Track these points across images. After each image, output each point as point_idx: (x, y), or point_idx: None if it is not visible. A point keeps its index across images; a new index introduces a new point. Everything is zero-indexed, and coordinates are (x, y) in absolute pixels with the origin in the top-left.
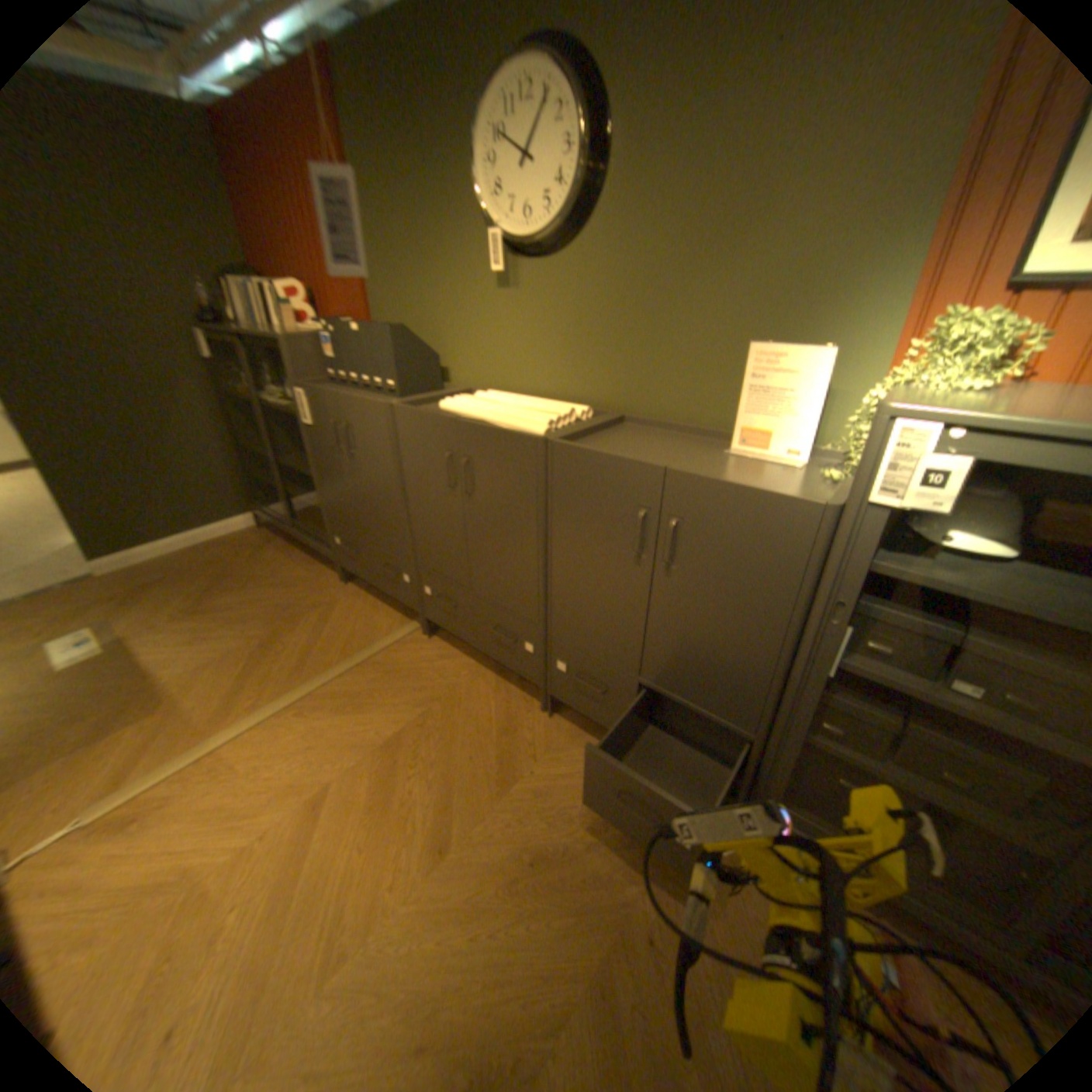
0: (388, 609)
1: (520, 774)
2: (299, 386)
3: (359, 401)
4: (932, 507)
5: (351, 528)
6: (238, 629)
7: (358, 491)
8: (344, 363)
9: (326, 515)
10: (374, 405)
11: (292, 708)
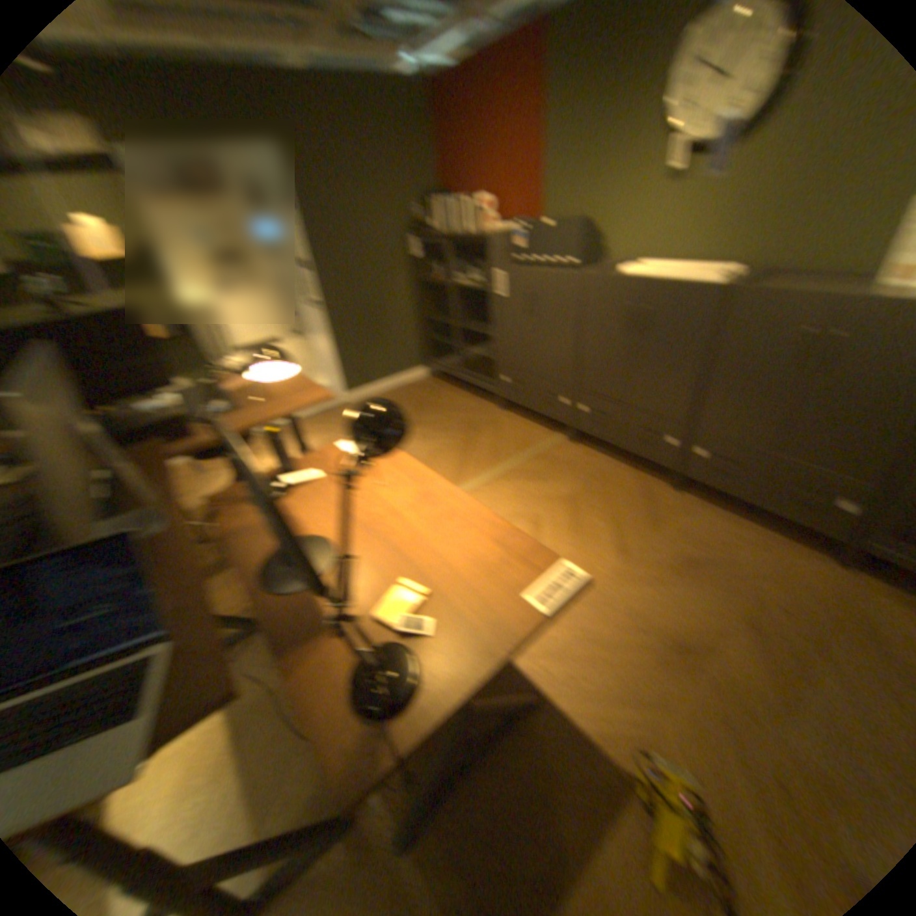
0: (536, 425)
1: (663, 520)
2: (497, 268)
3: (552, 273)
4: None
5: (519, 367)
6: (443, 433)
7: (533, 339)
8: (529, 249)
9: (496, 360)
10: (566, 274)
11: (497, 476)
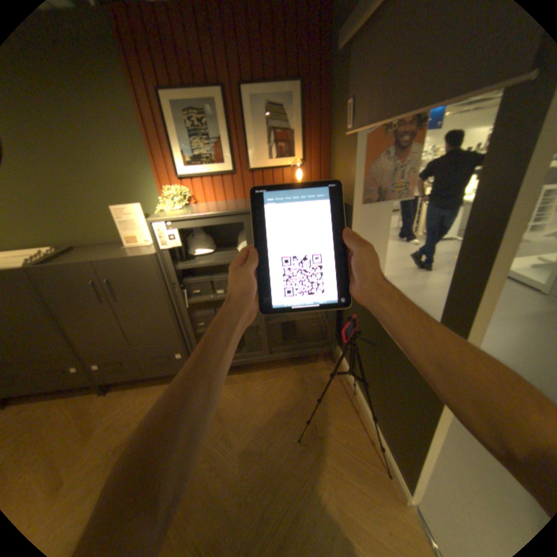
0: None
1: (94, 427)
2: None
3: None
4: (175, 245)
5: None
6: None
7: None
8: None
9: None
10: None
11: None
